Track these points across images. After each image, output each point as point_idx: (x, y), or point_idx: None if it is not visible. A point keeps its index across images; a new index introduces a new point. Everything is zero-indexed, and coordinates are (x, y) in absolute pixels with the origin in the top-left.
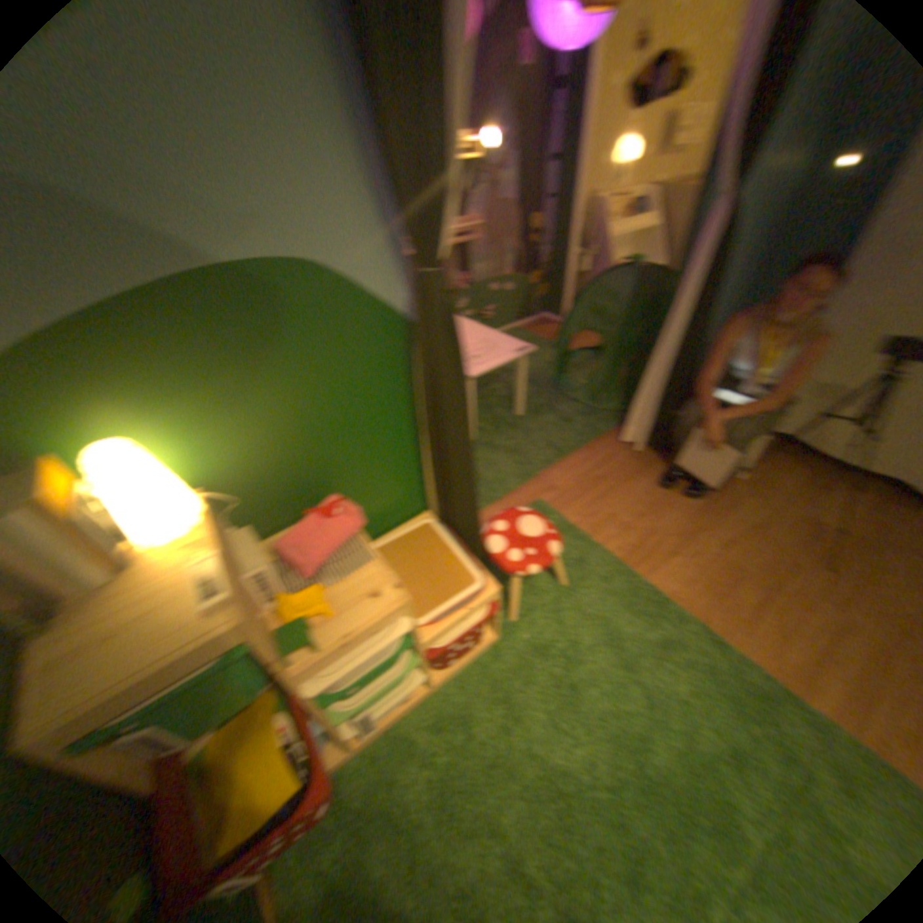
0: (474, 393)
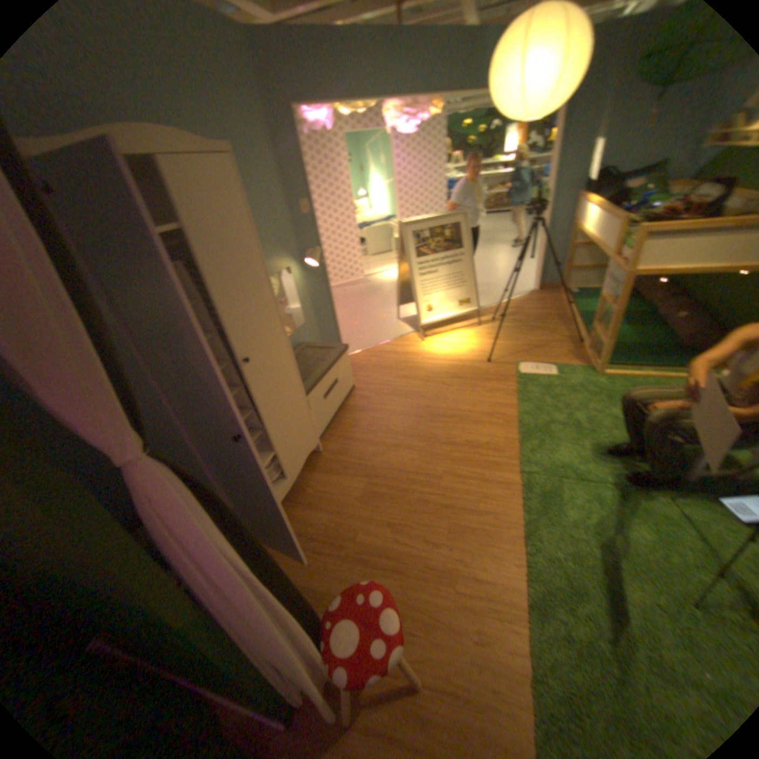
0: None
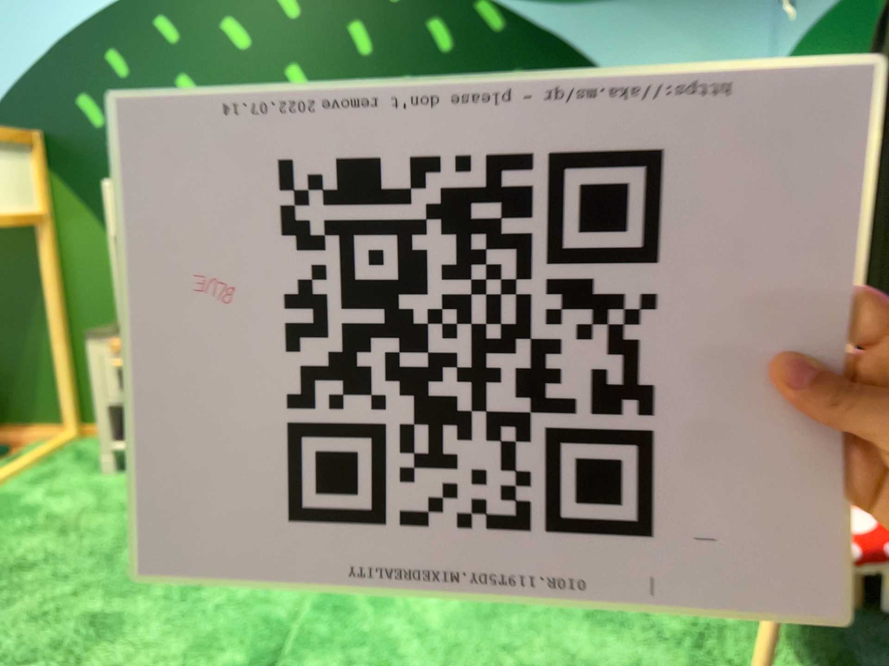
0: None
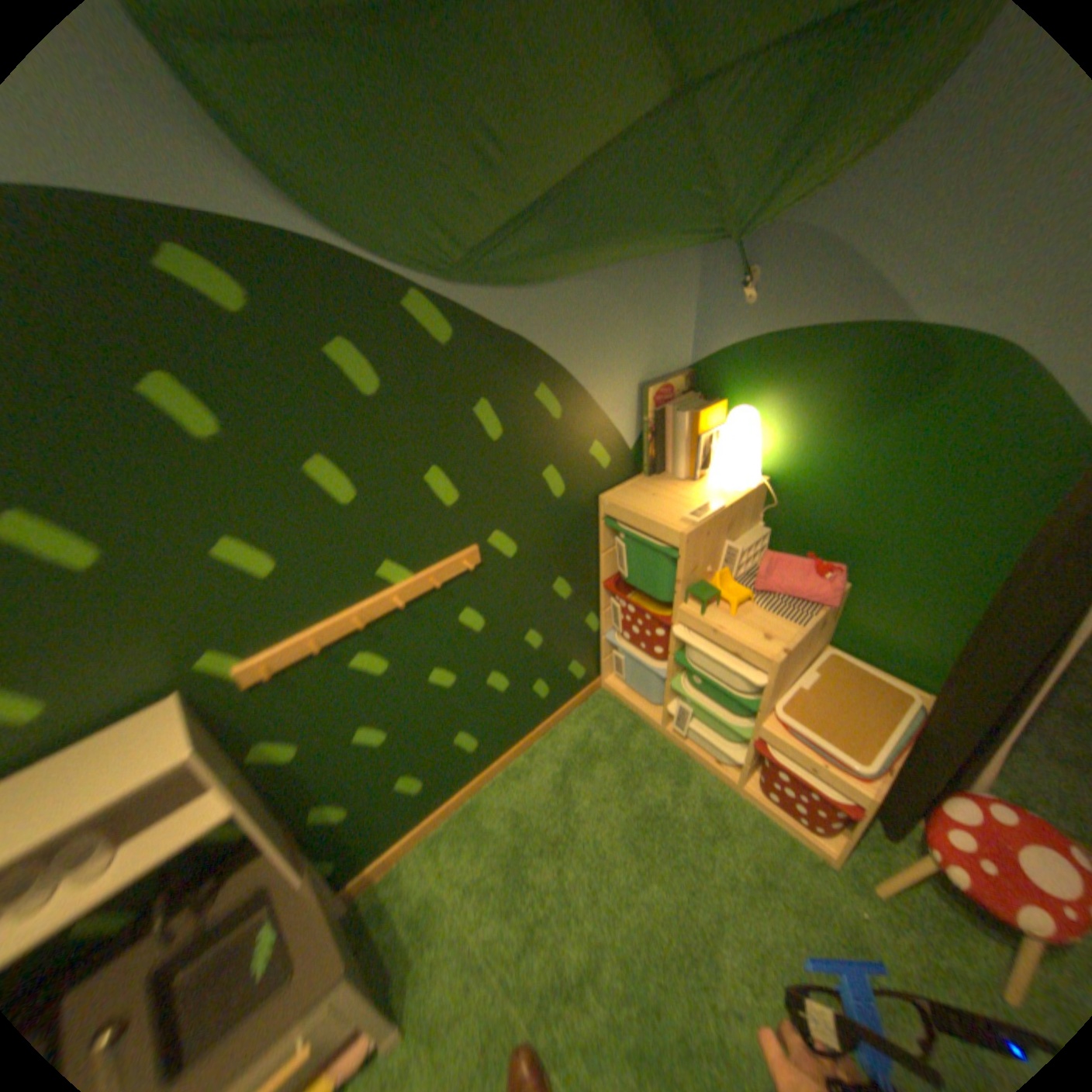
0: None
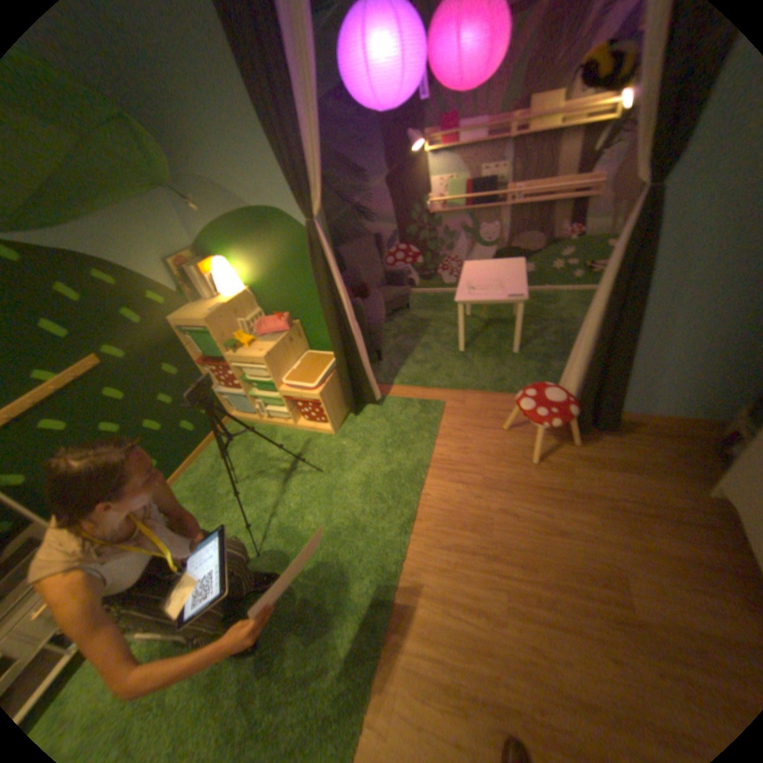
0: (462, 316)
